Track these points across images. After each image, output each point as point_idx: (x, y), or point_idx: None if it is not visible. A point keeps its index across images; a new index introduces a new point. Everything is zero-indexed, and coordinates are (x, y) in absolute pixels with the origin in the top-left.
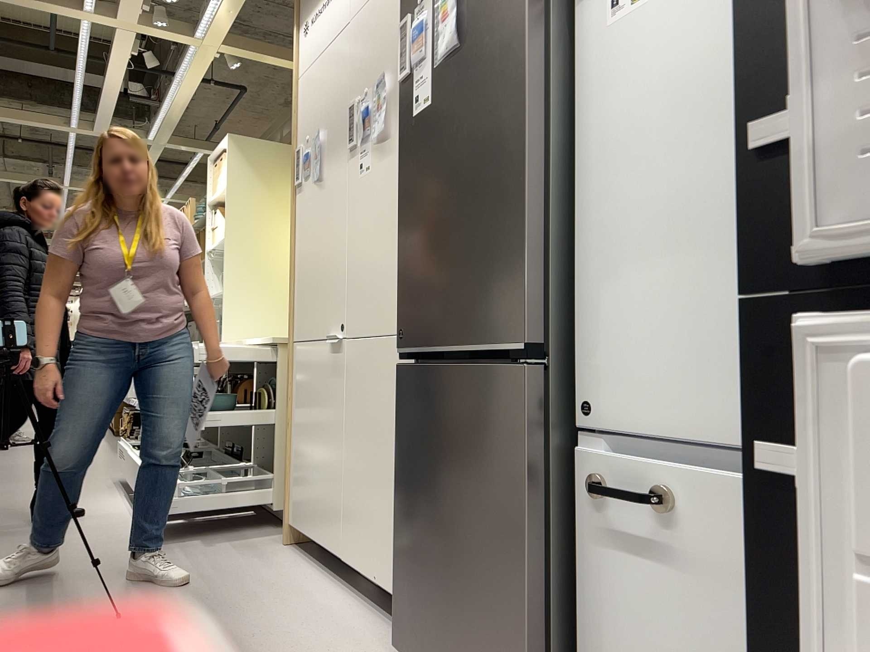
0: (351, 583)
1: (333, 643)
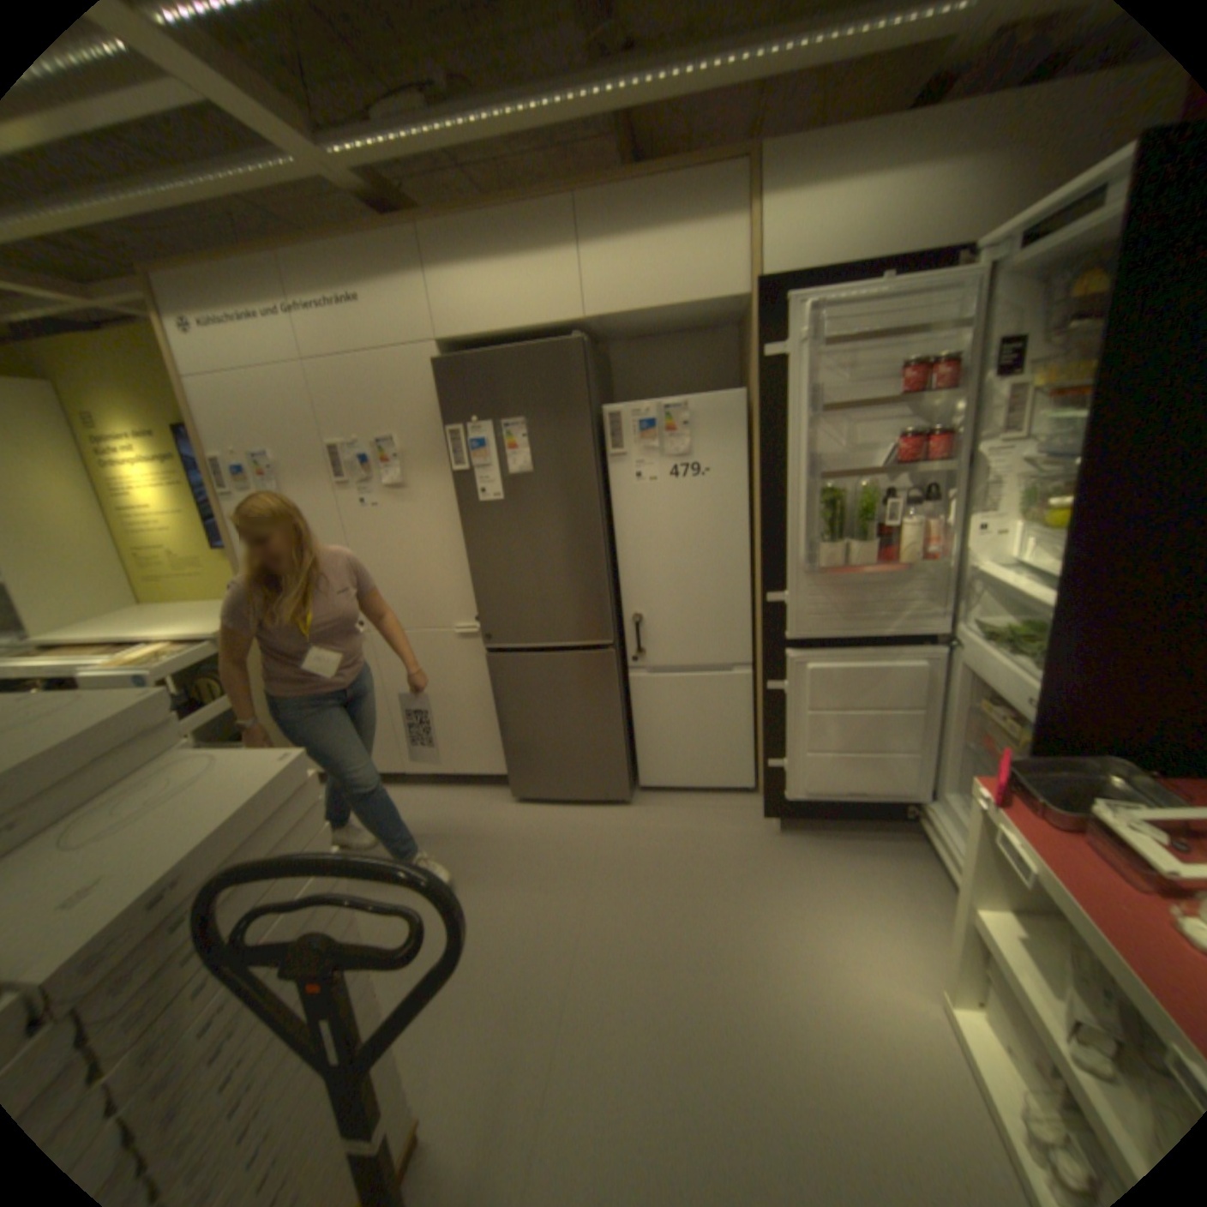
0: (408, 782)
1: (466, 815)
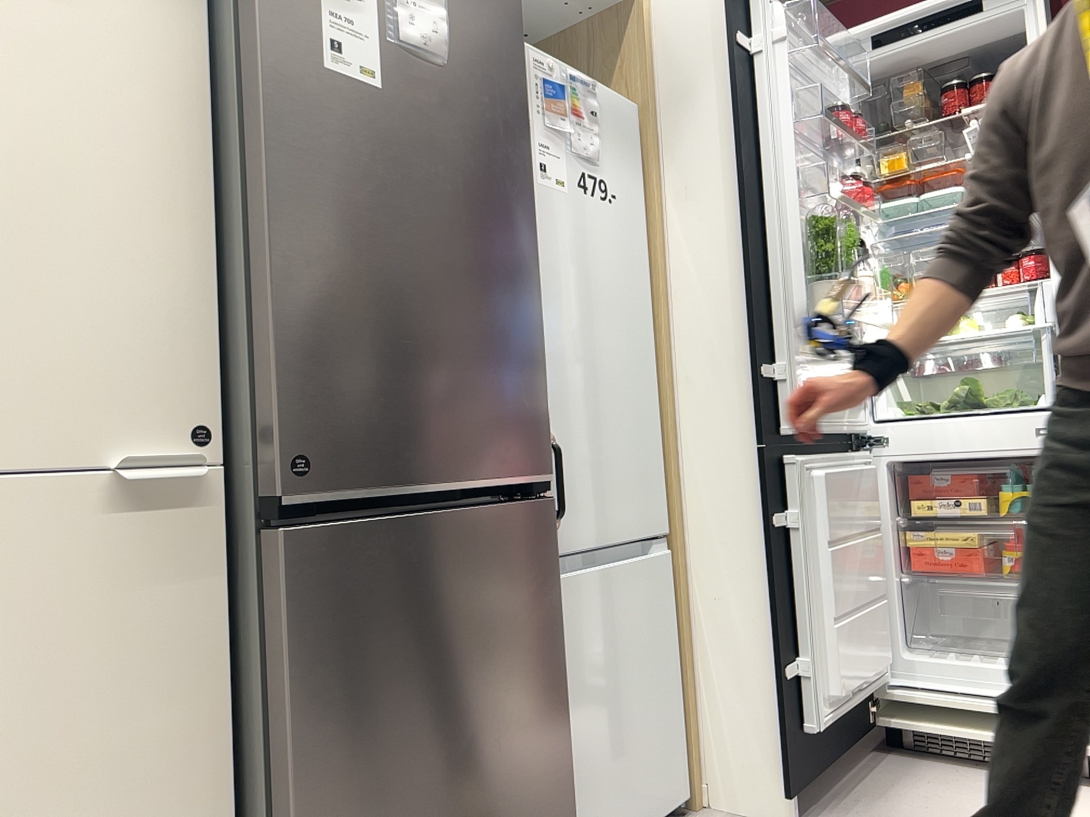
0: None
1: None
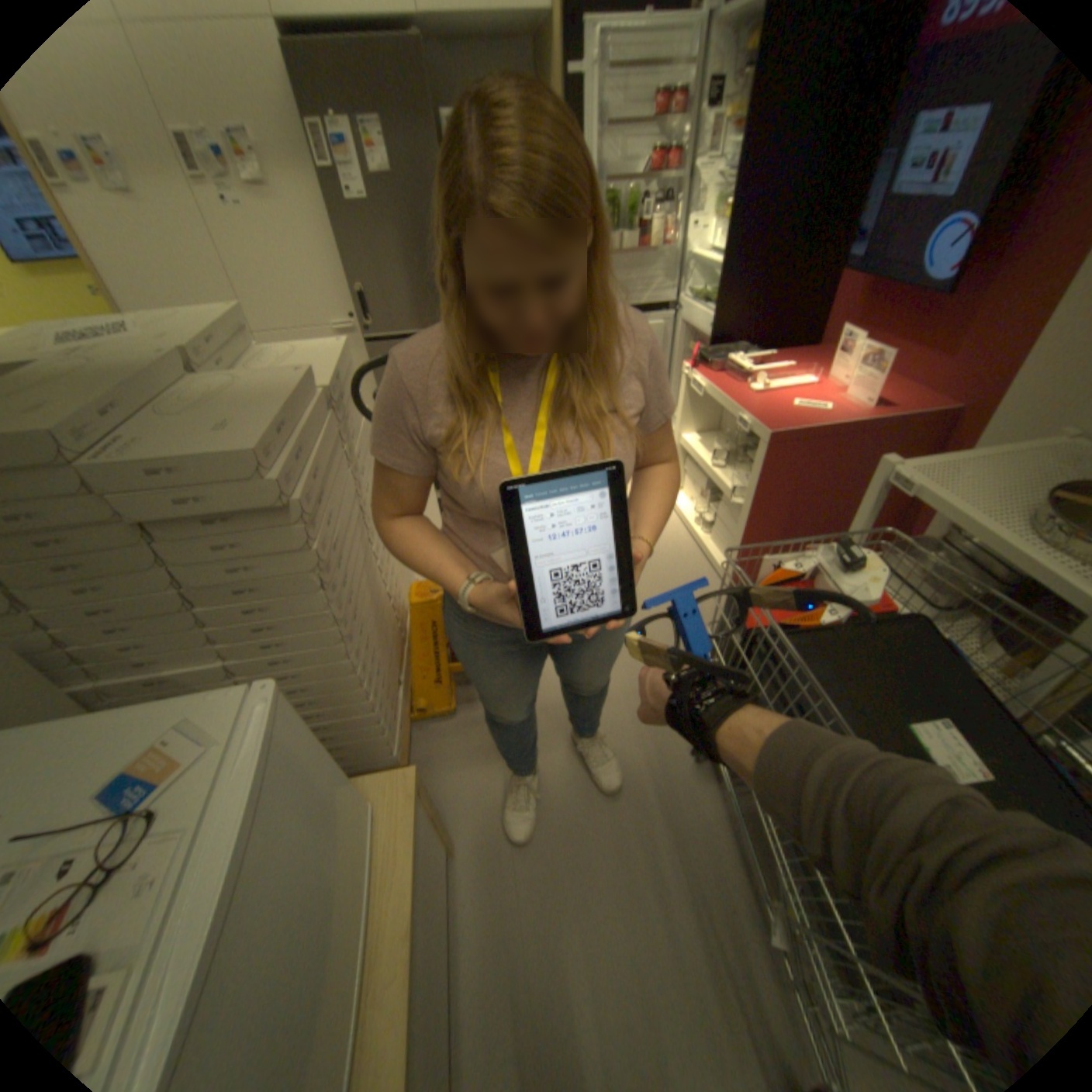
0: None
1: None
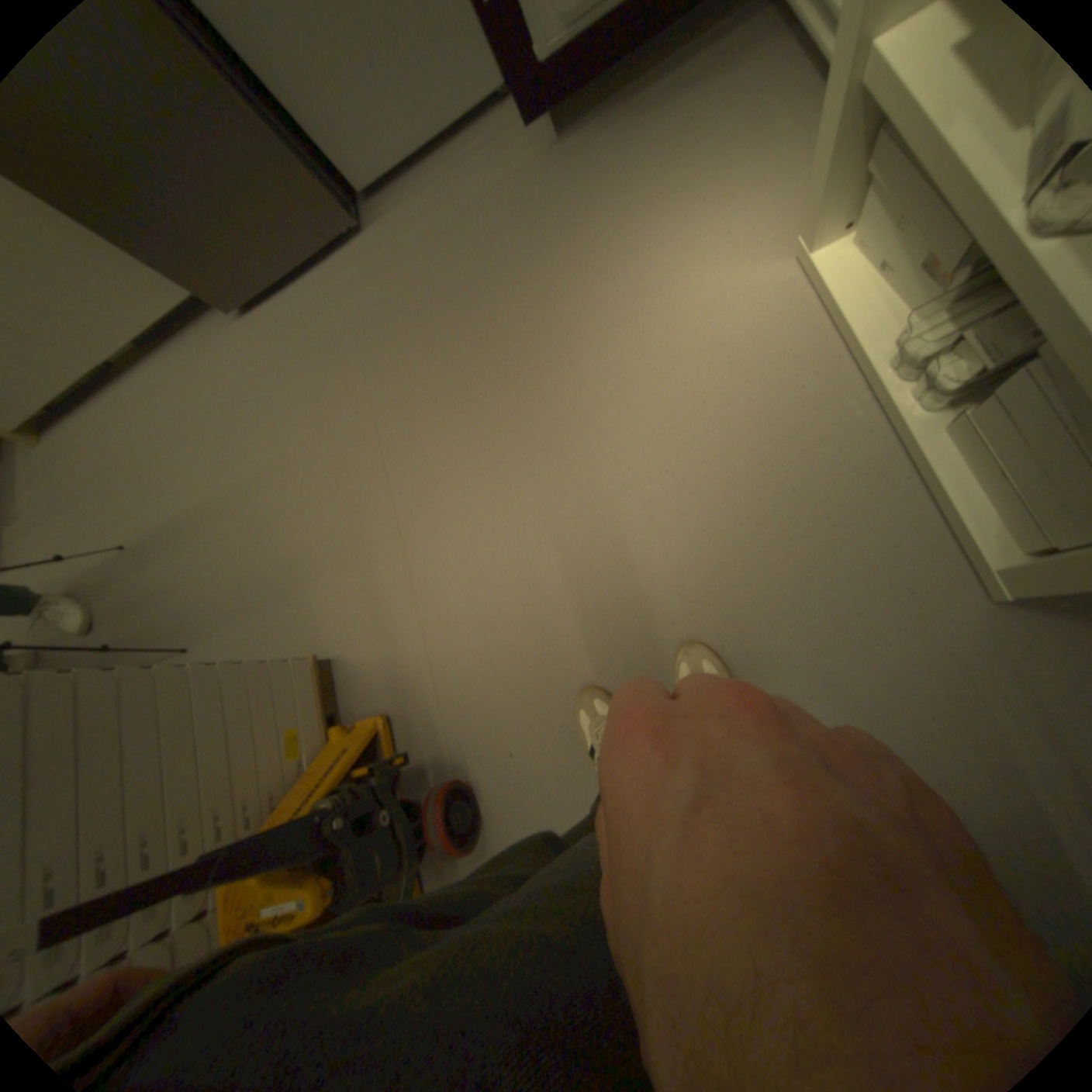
0: (123, 370)
1: (200, 367)
